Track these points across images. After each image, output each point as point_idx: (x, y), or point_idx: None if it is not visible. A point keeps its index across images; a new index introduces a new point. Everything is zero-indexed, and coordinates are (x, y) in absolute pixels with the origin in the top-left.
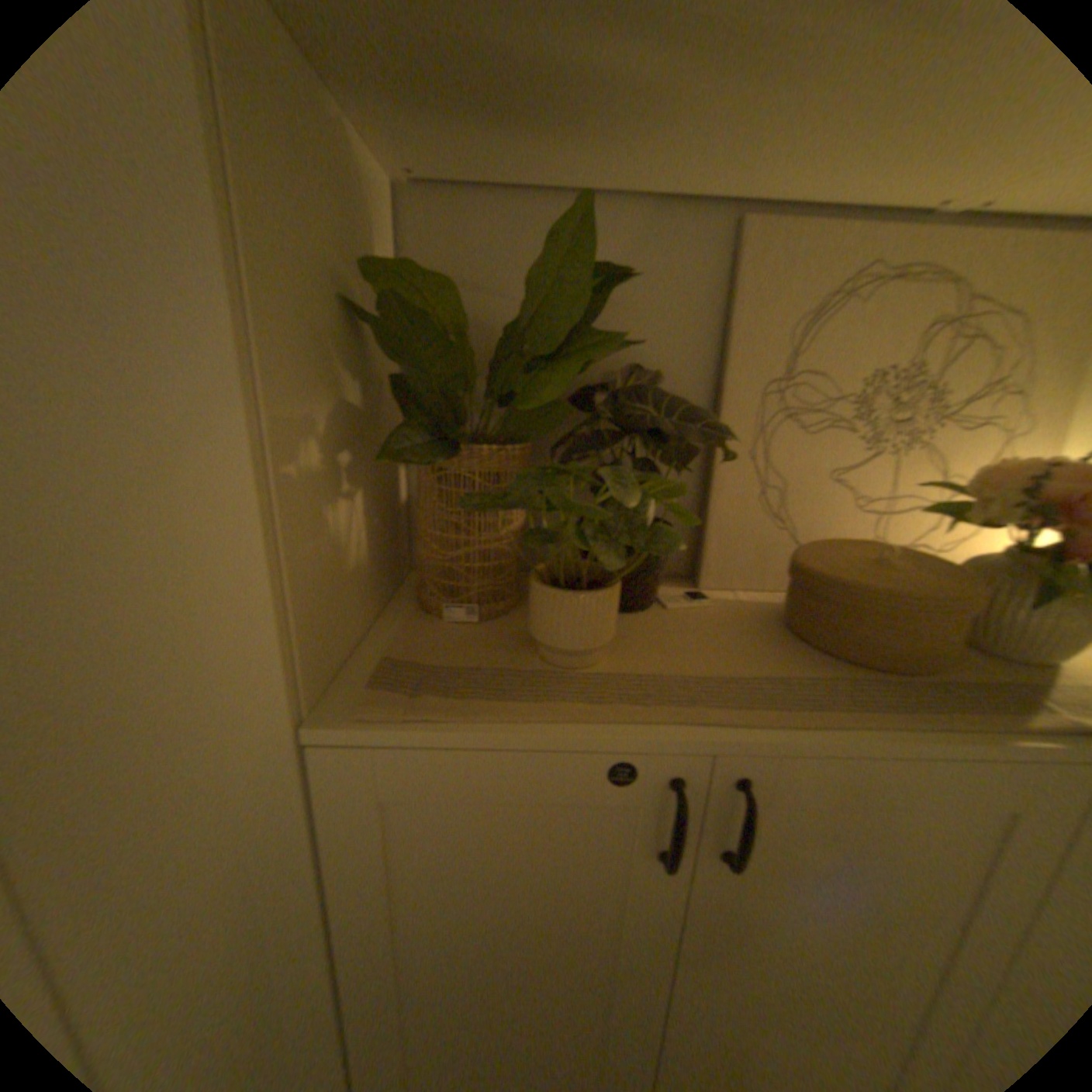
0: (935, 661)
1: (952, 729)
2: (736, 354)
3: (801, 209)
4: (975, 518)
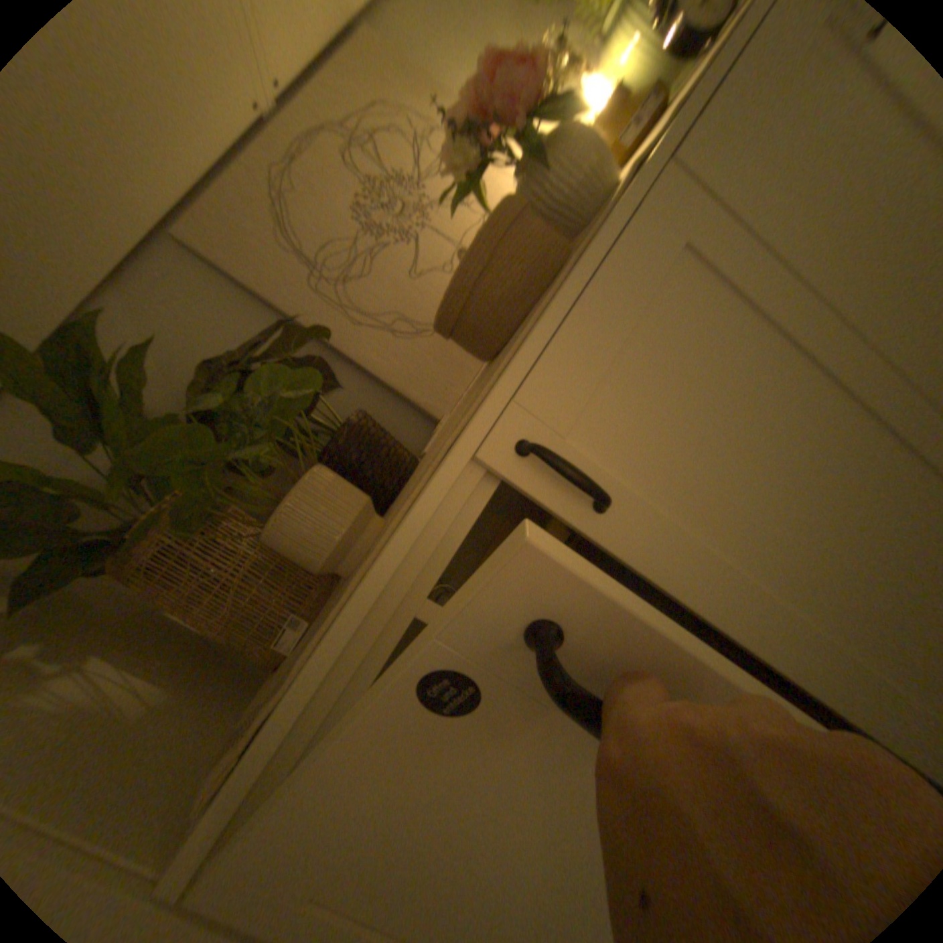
0: (553, 254)
1: (581, 253)
2: (272, 293)
3: (201, 197)
4: (475, 183)
